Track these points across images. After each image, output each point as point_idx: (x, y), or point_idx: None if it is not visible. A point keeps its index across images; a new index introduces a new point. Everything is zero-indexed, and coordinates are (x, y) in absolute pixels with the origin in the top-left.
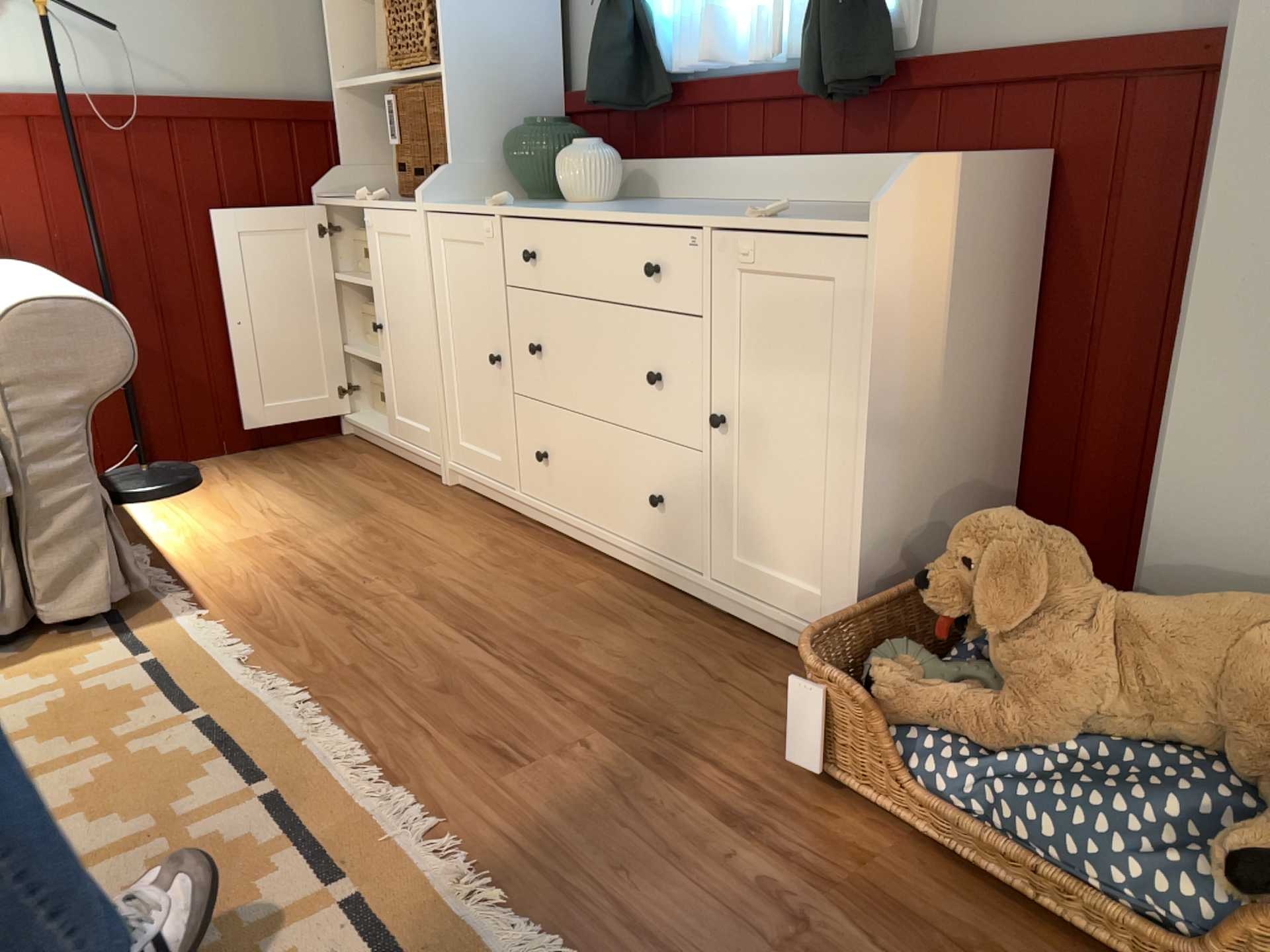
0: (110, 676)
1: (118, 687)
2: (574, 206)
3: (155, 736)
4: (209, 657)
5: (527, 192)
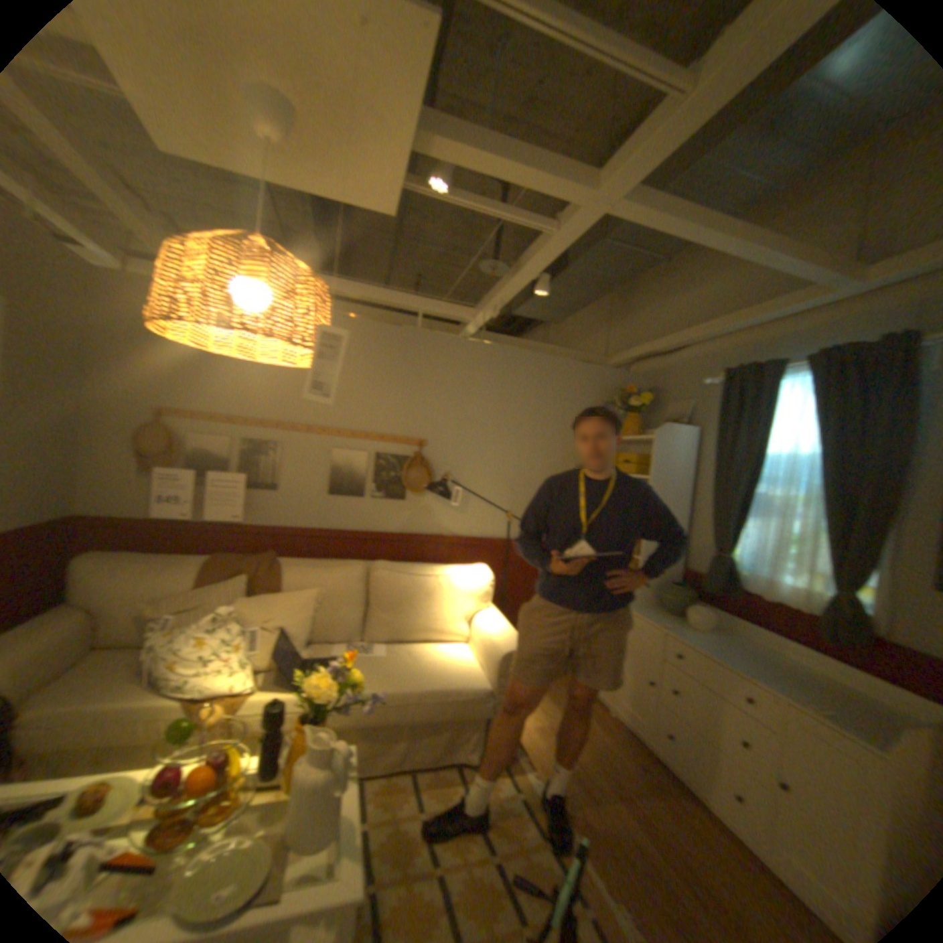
0: (512, 806)
1: (517, 815)
2: (697, 635)
3: (538, 856)
4: (545, 809)
5: (668, 610)
